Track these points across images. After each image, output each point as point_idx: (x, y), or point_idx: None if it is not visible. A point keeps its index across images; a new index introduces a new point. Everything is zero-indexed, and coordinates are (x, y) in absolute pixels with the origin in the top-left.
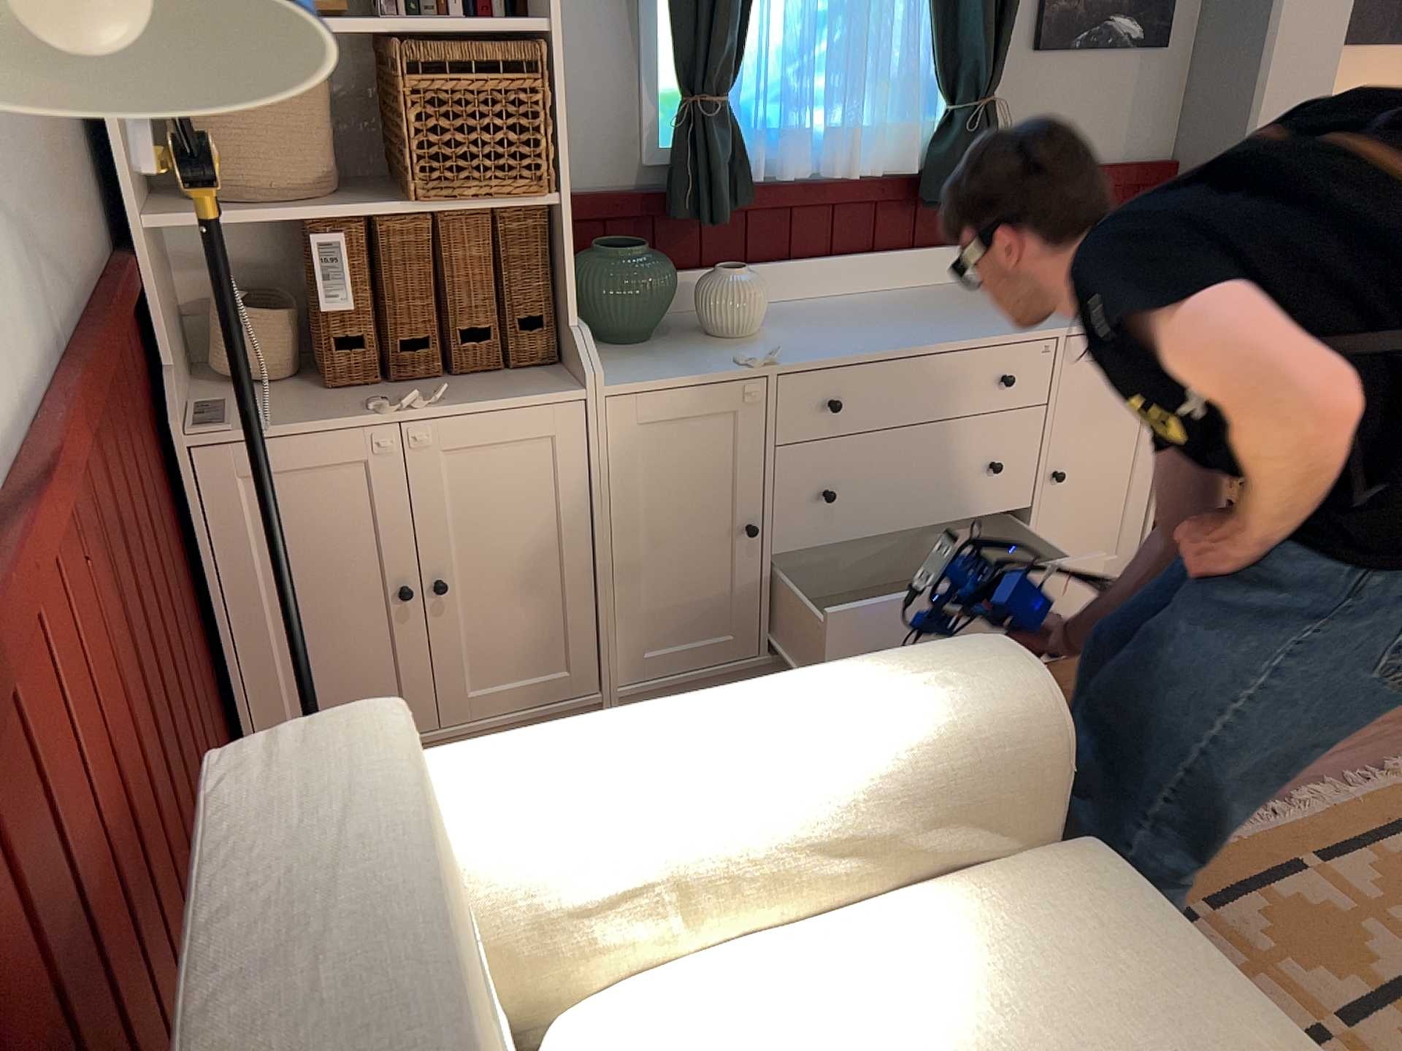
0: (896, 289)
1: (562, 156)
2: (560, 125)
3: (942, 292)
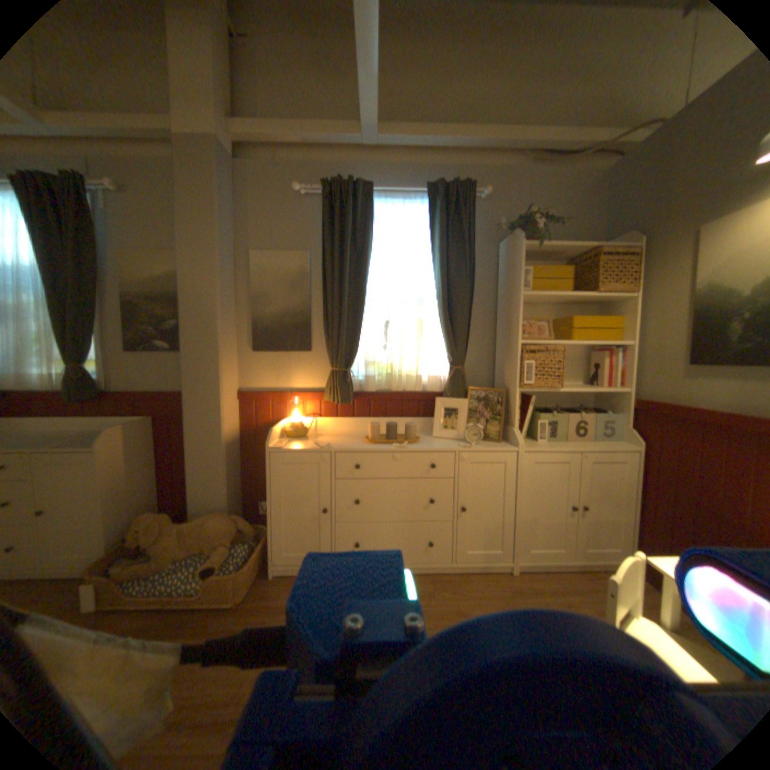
0: (68, 432)
1: None
2: None
3: (79, 433)
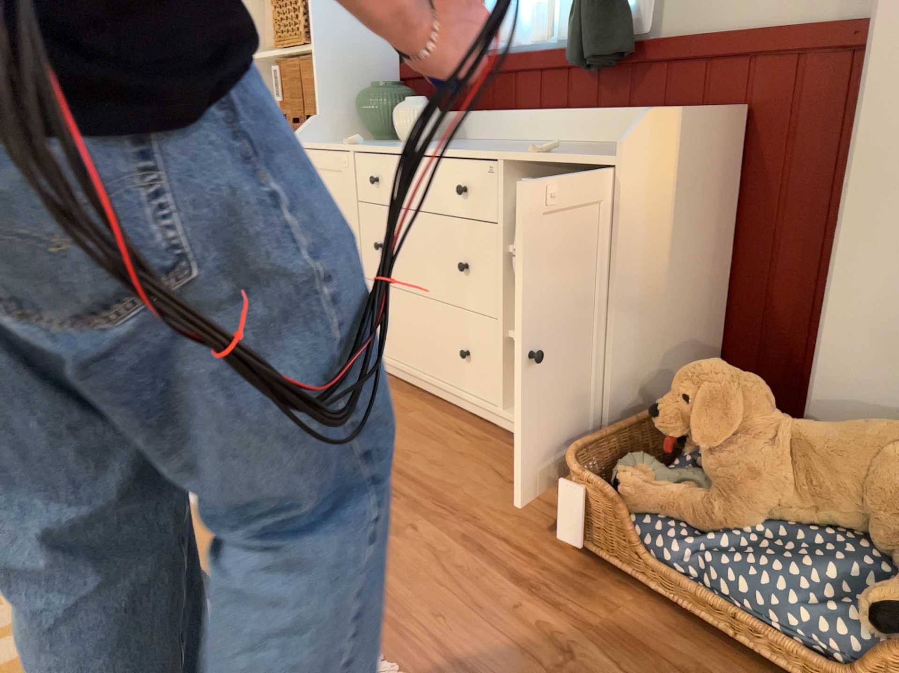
0: (567, 143)
1: (313, 25)
2: (311, 9)
3: (585, 145)
